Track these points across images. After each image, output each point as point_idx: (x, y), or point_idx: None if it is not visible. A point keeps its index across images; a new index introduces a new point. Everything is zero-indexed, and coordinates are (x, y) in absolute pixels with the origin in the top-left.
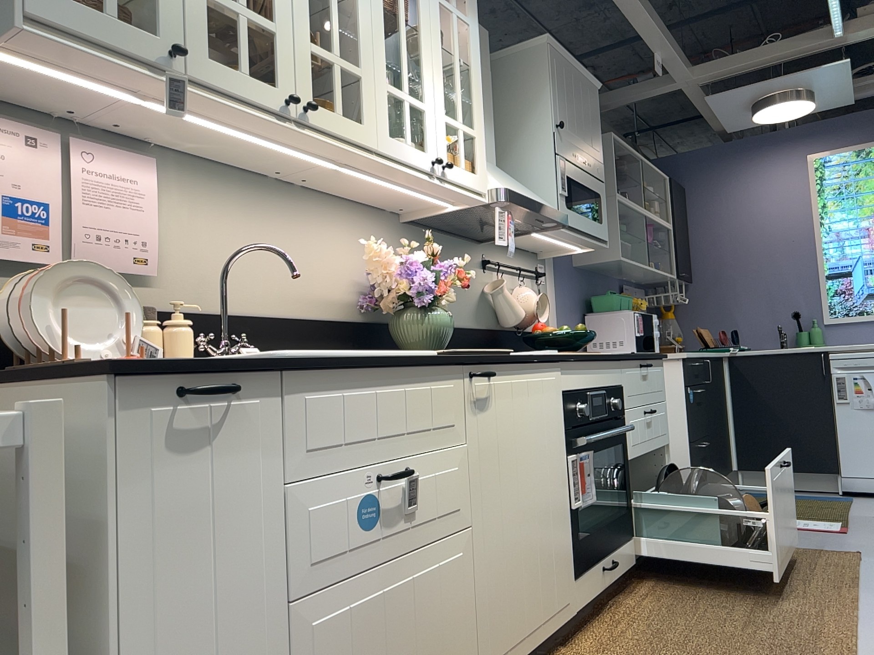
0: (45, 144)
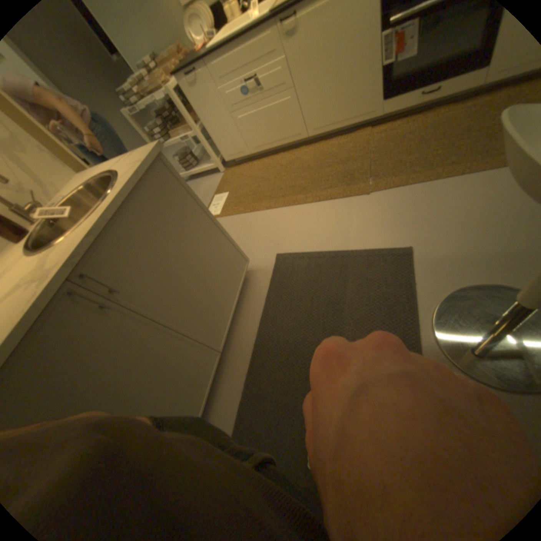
0: None
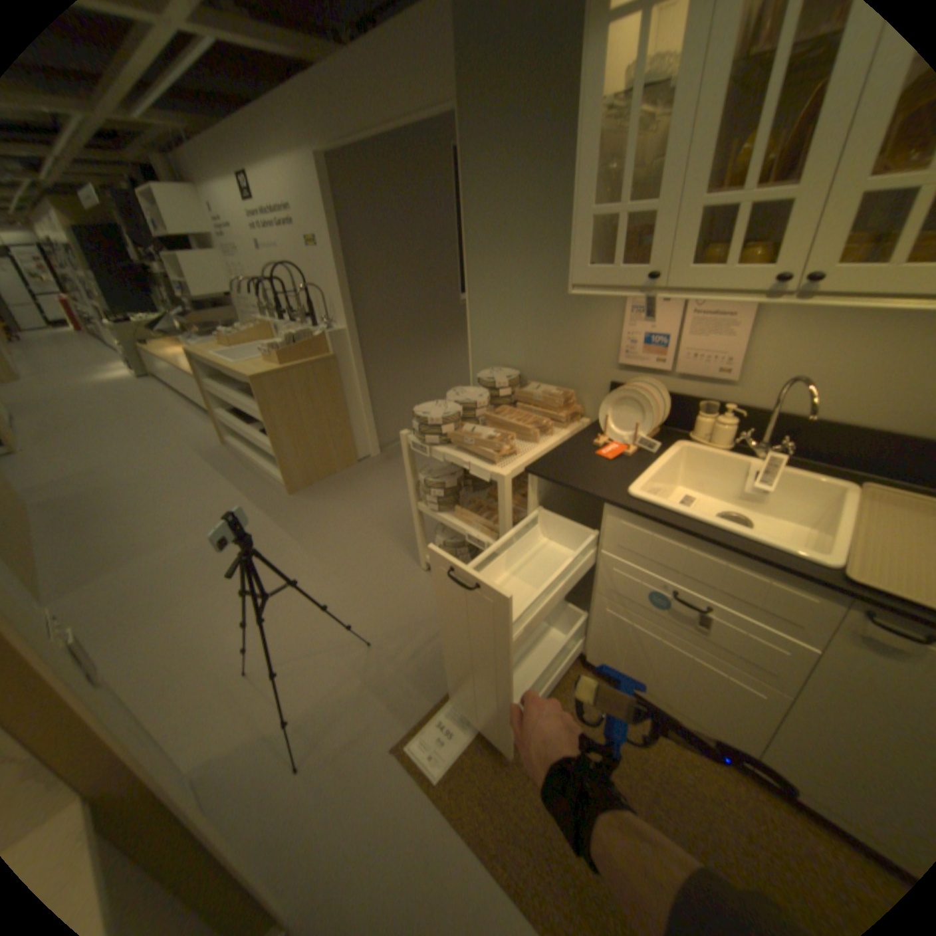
0: (676, 297)
